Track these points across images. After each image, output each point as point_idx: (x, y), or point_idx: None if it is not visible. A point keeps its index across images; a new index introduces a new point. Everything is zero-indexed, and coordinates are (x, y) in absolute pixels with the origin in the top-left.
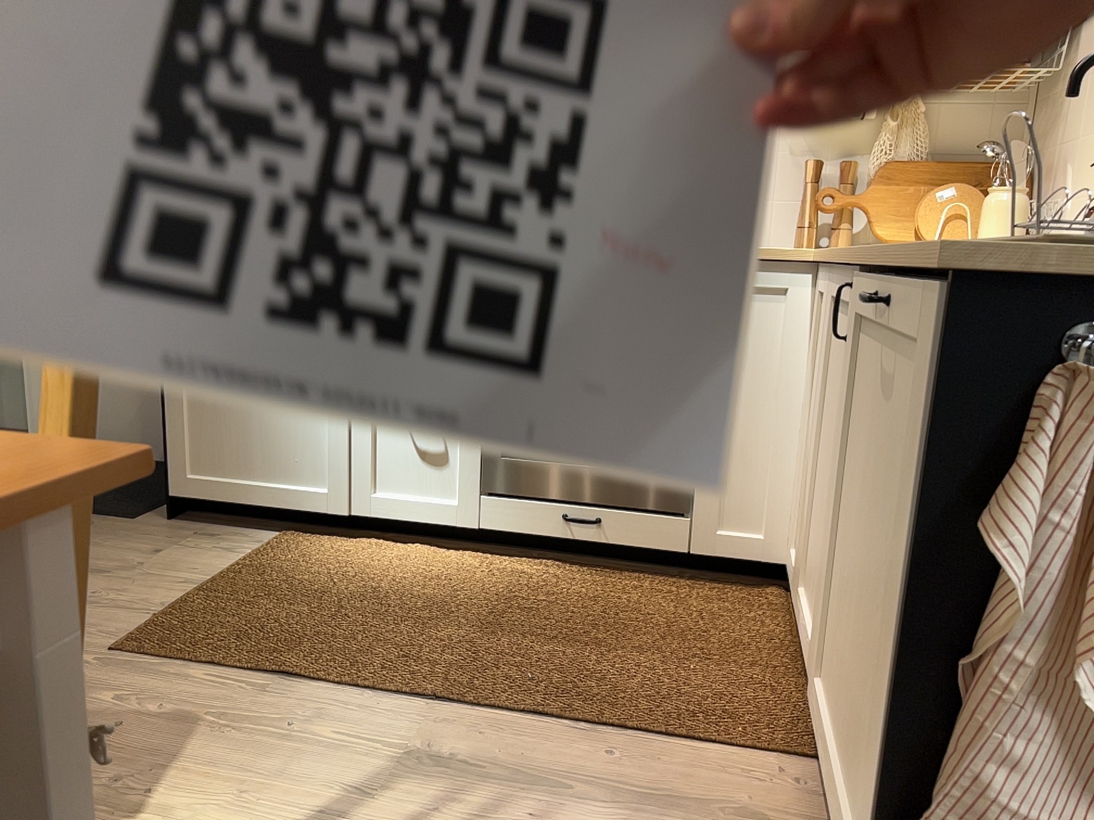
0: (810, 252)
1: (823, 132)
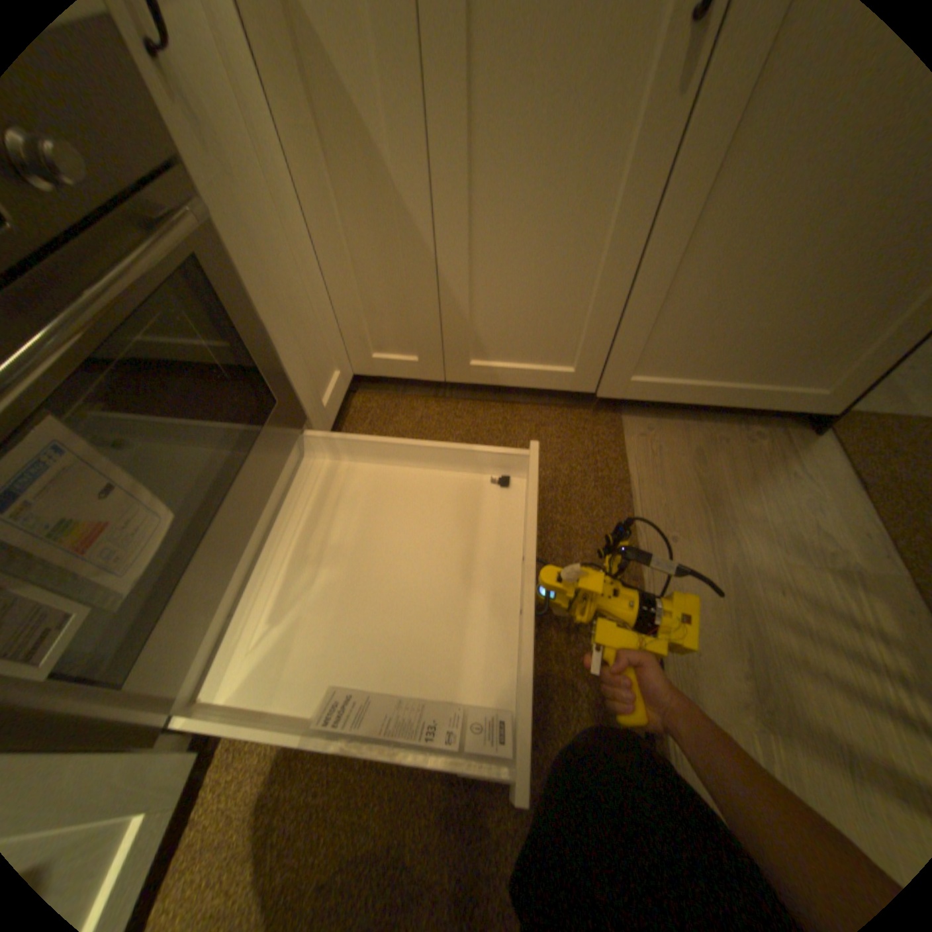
0: None
1: None
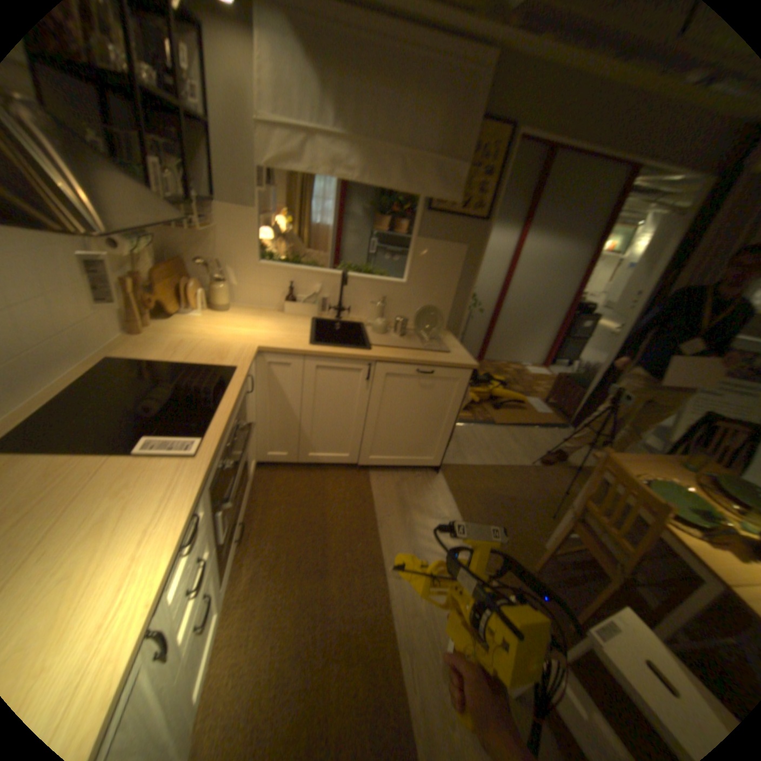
0: (257, 346)
1: (109, 251)
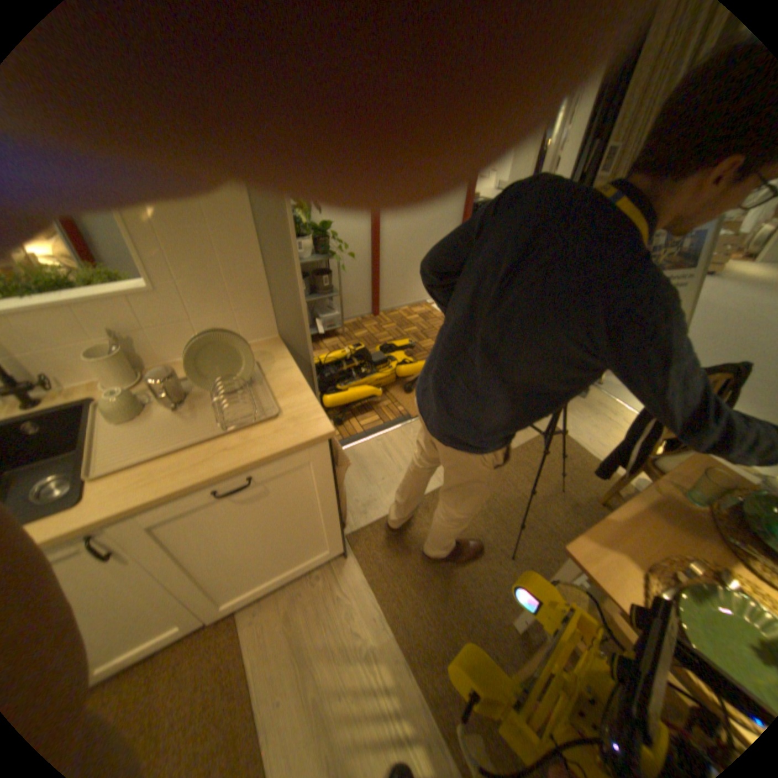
0: None
1: None
